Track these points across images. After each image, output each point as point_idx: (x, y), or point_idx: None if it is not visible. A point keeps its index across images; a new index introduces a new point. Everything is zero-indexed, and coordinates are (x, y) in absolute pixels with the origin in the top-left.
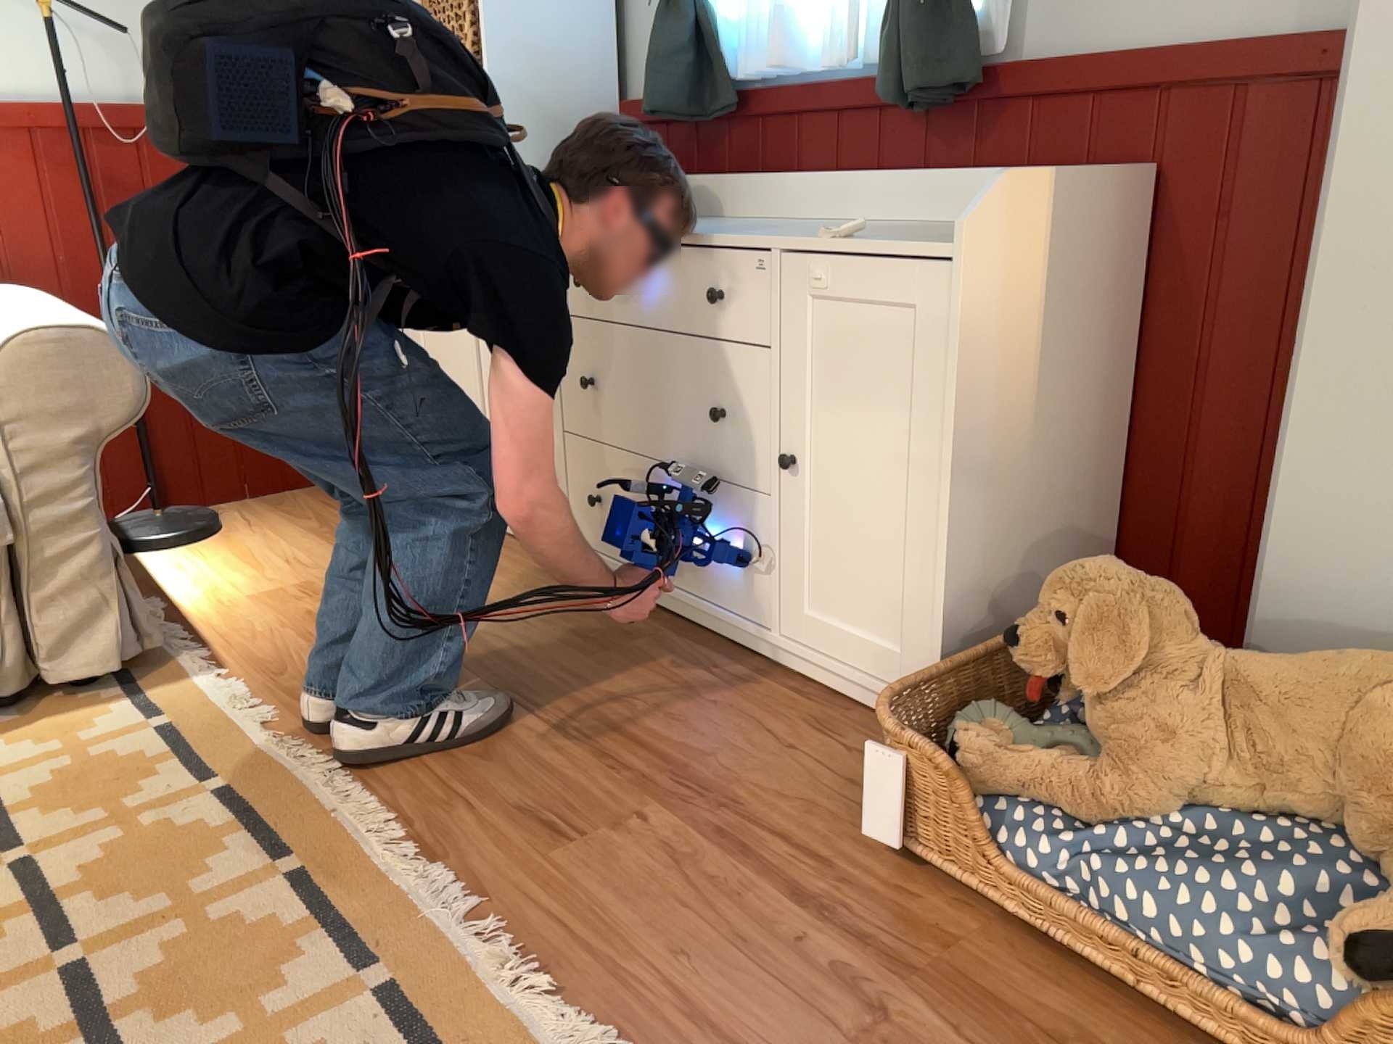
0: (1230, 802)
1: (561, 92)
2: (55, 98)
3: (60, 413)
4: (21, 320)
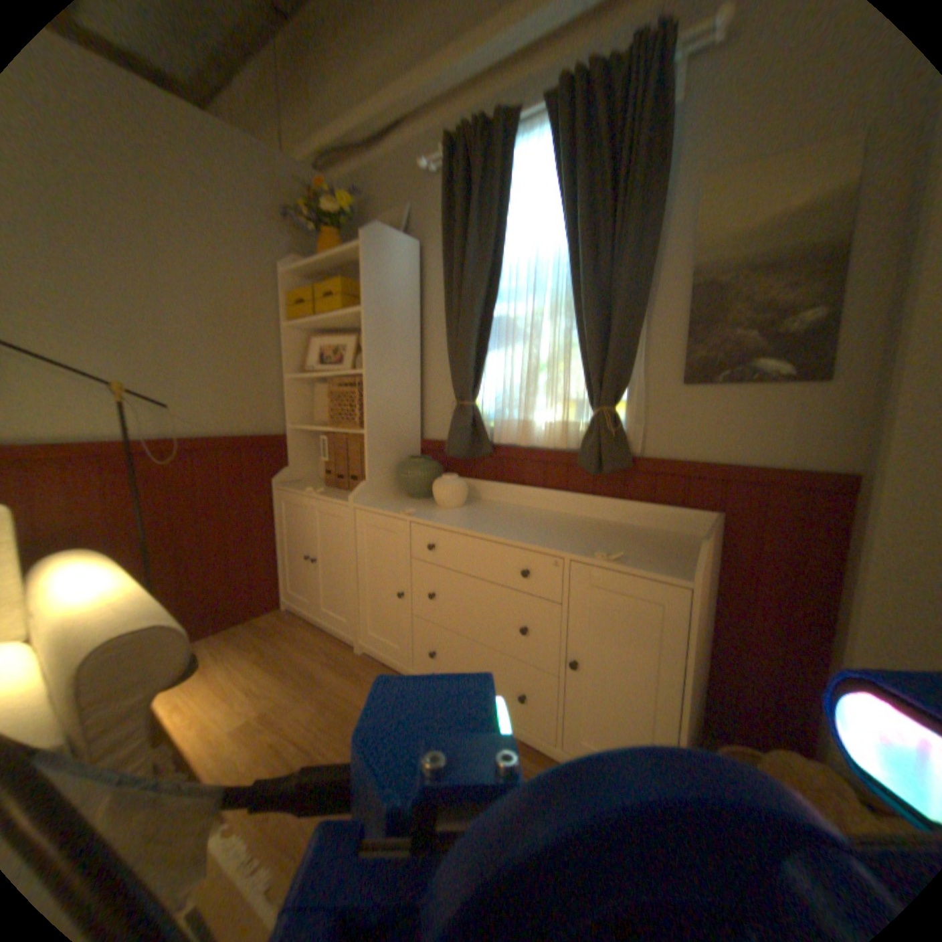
0: None
1: (398, 436)
2: (115, 436)
3: (127, 689)
4: (98, 616)
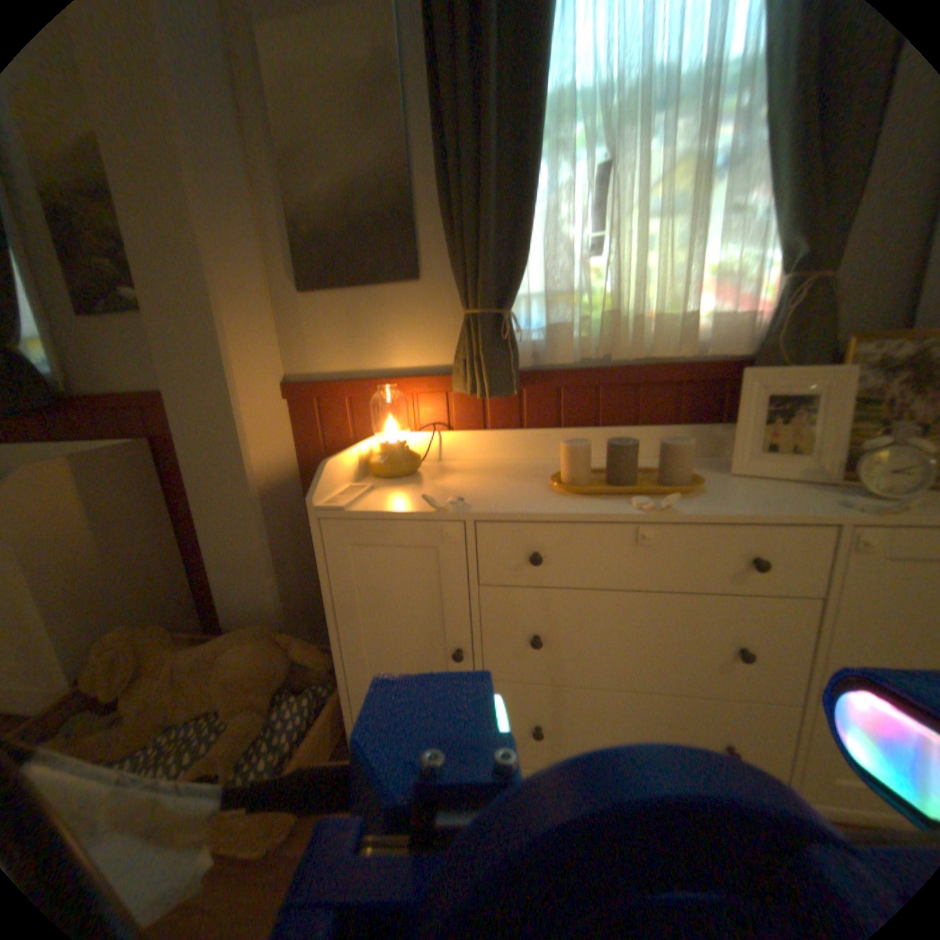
0: (182, 722)
1: None
2: None
3: None
4: None
